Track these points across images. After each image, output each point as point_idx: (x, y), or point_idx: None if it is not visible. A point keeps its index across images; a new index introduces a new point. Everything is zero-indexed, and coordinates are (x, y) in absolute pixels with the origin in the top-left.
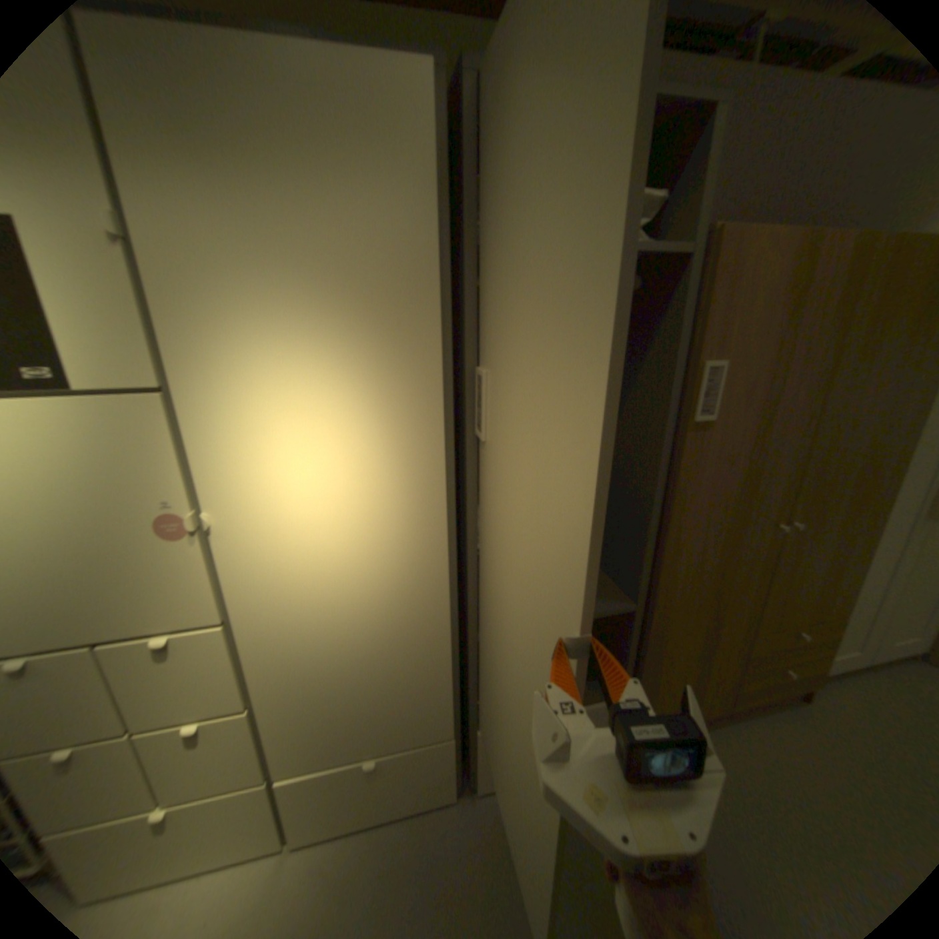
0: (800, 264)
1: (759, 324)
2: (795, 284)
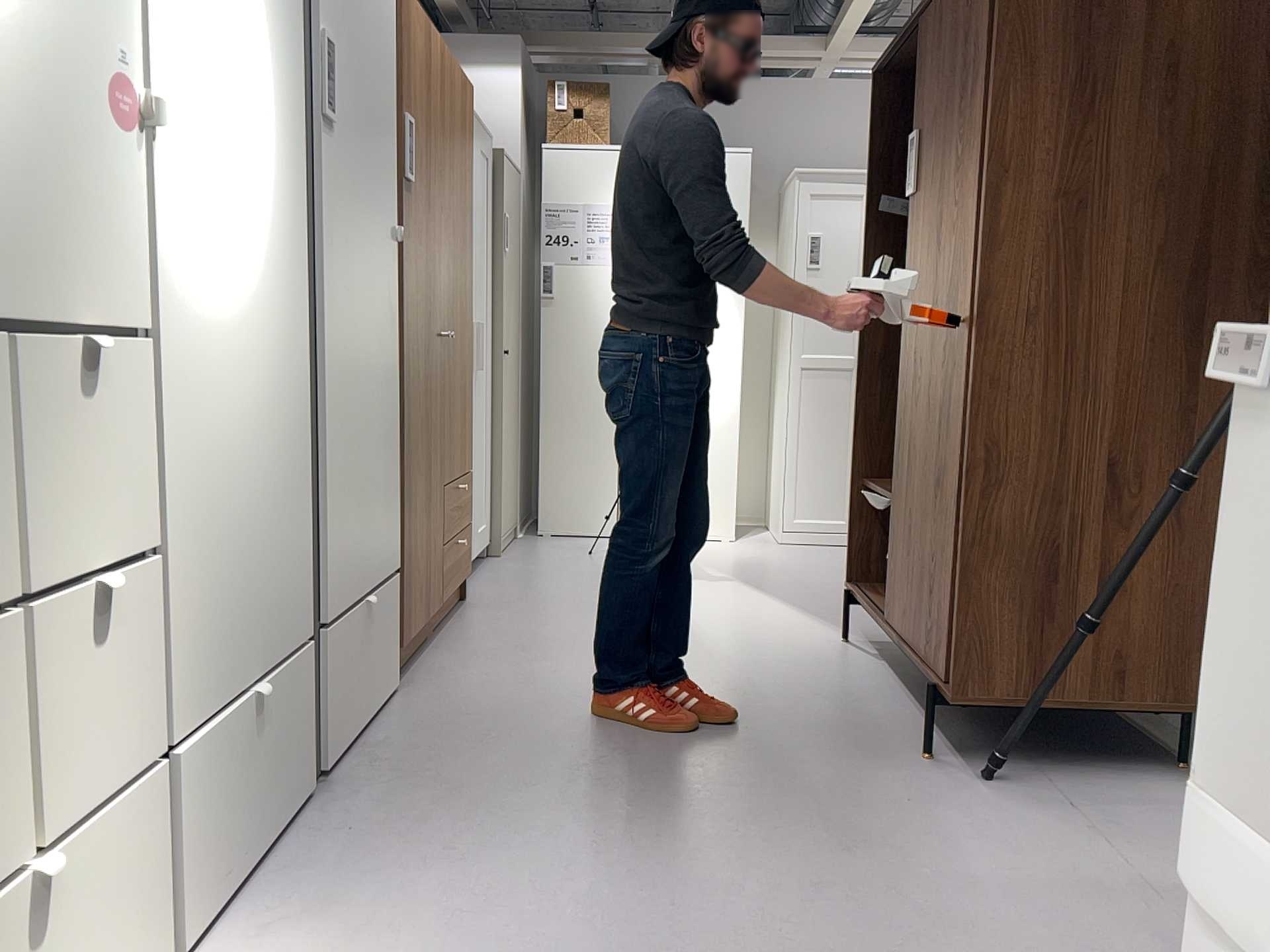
0: (426, 47)
1: (418, 92)
2: (426, 65)
